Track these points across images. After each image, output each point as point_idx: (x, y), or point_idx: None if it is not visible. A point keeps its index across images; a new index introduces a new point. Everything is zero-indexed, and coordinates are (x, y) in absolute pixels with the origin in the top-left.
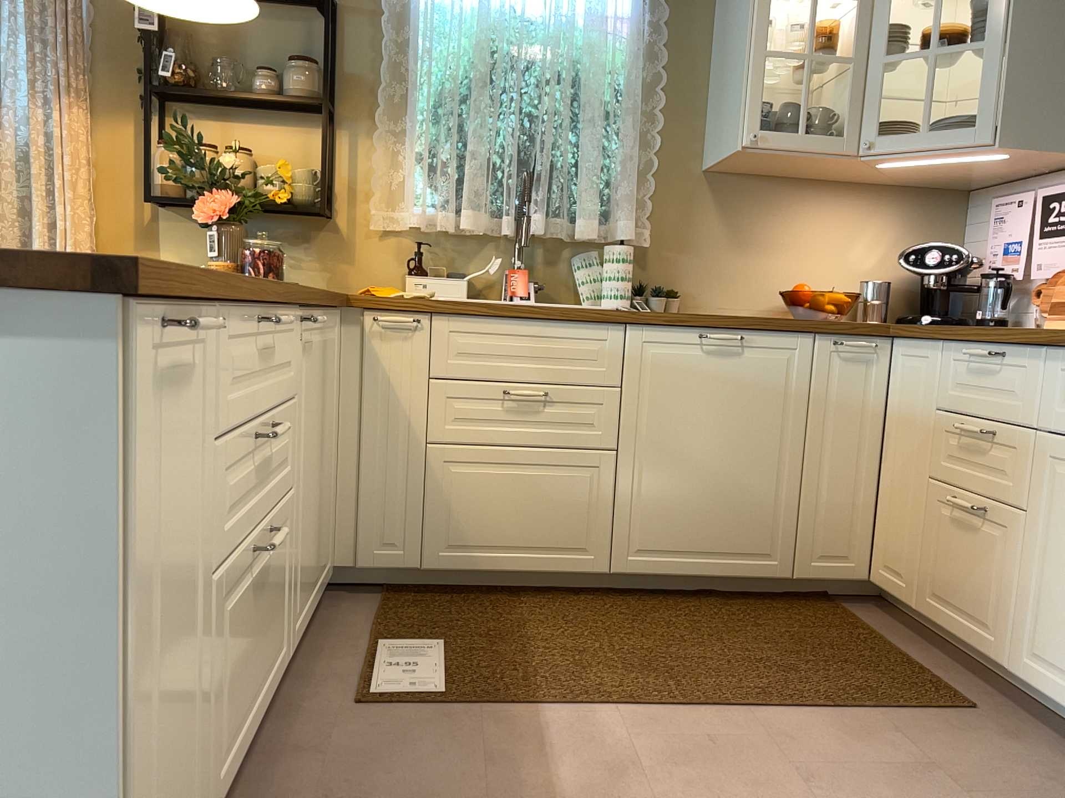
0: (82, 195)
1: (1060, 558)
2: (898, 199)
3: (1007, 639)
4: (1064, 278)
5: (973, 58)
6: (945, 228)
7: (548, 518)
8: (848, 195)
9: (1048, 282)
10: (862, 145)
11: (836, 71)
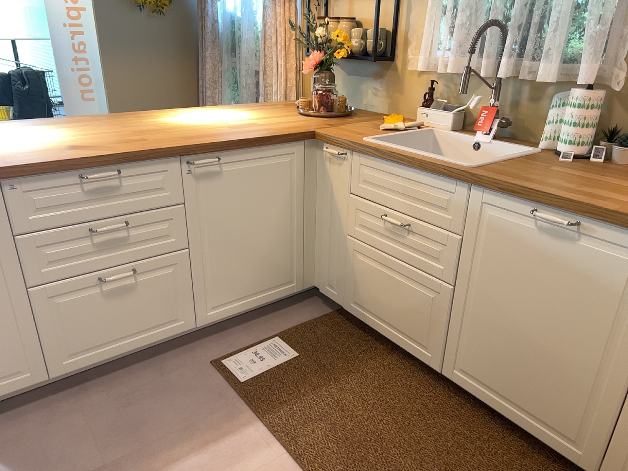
0: (289, 53)
1: None
2: None
3: None
4: None
5: None
6: None
7: (404, 312)
8: None
9: None
10: None
11: None
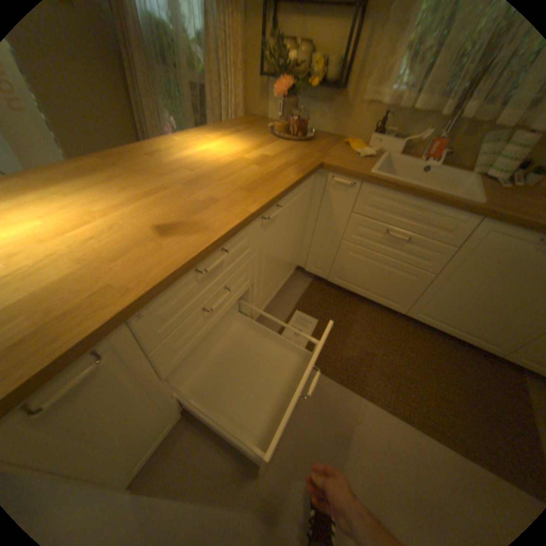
0: (236, 67)
1: None
2: None
3: None
4: None
5: None
6: None
7: (386, 286)
8: None
9: None
10: None
11: None
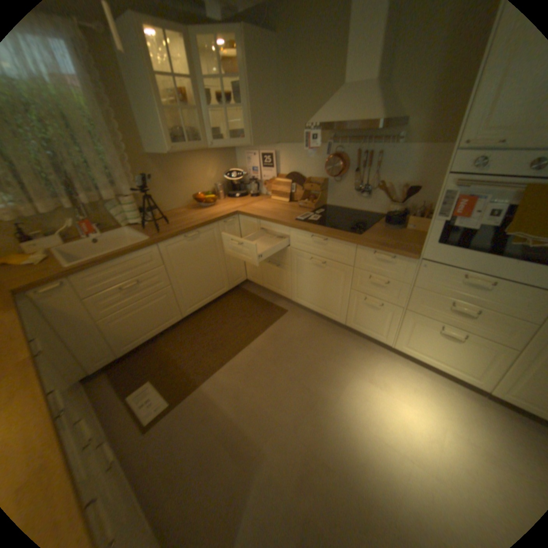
0: None
1: (300, 277)
2: (214, 151)
3: (289, 293)
4: (272, 182)
5: (224, 93)
6: (230, 159)
7: (155, 318)
8: (199, 153)
9: (265, 180)
10: (207, 144)
11: (185, 107)
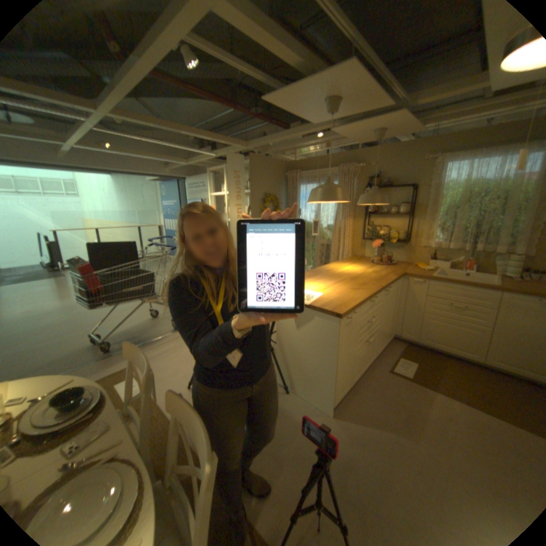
0: (348, 237)
1: None
2: None
3: None
4: None
5: None
6: None
7: (462, 341)
8: None
9: None
10: None
11: None
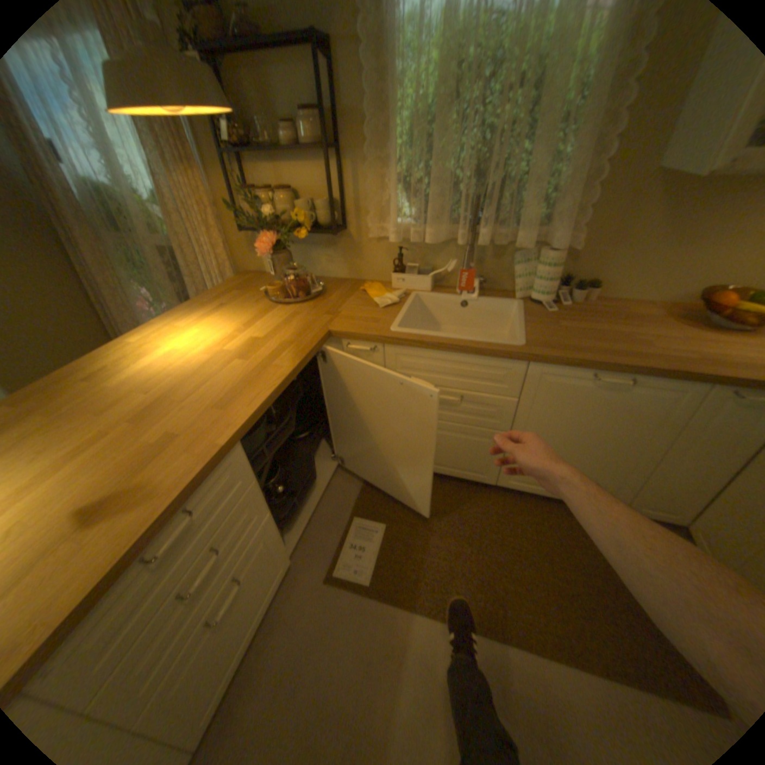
0: (208, 226)
1: None
2: None
3: None
4: None
5: None
6: None
7: (458, 456)
8: None
9: None
10: None
11: None
